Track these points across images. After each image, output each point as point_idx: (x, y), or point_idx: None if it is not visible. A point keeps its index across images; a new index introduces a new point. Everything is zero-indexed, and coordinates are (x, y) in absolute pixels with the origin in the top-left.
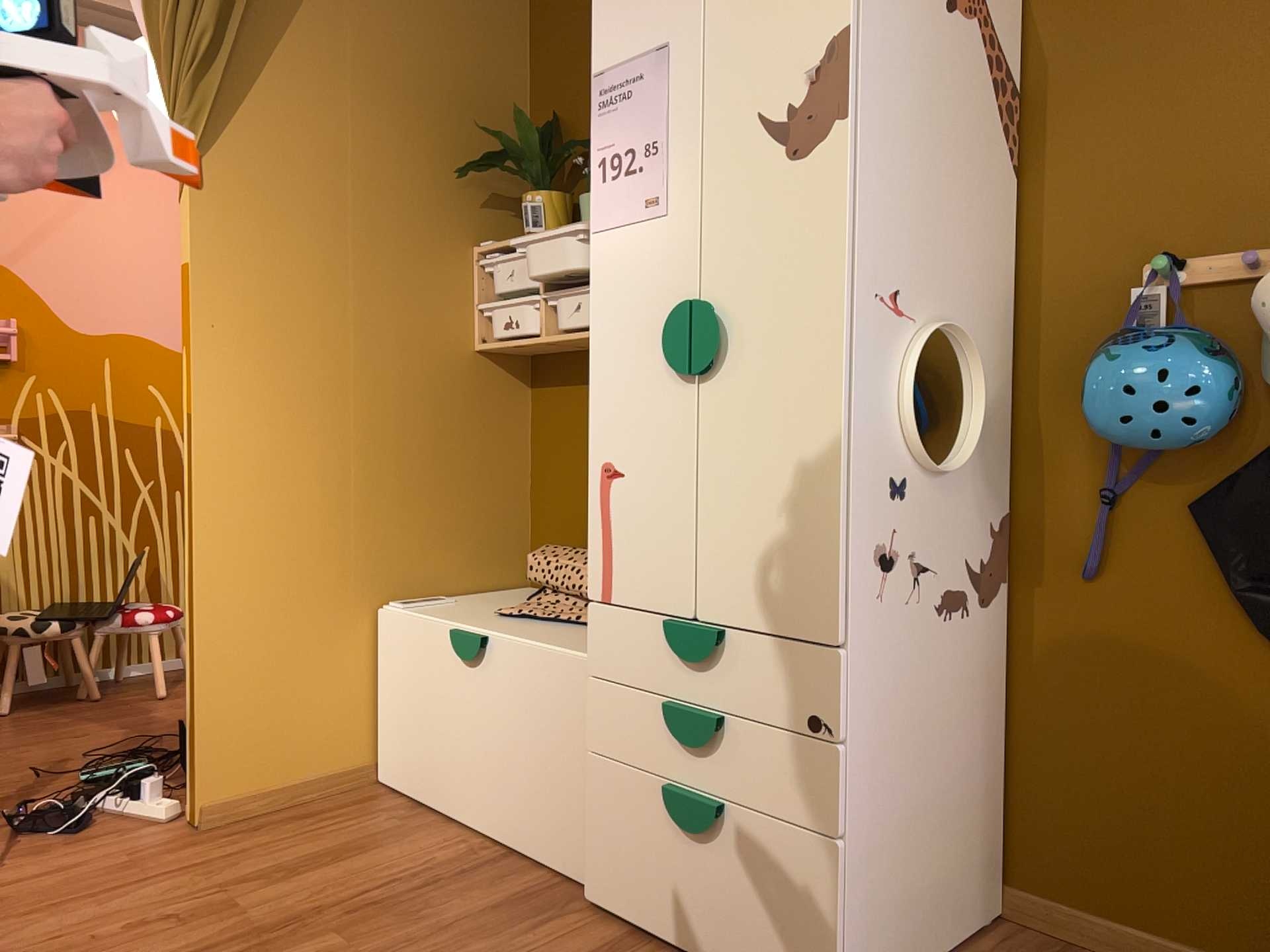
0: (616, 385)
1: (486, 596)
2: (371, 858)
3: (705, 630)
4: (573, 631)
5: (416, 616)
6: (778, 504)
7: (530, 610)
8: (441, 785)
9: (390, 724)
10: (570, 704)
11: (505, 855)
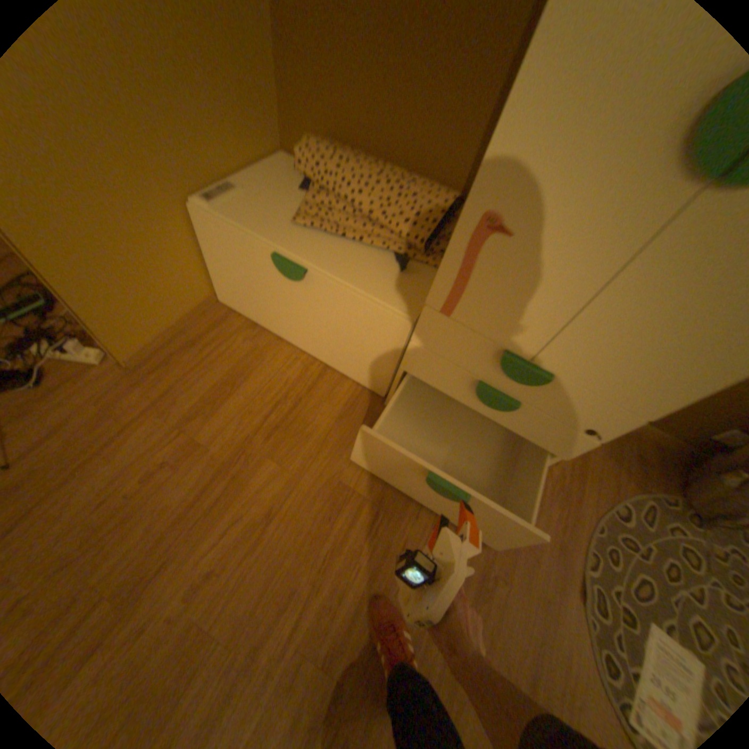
0: (558, 123)
1: (259, 170)
2: (254, 382)
3: (541, 374)
4: (364, 255)
5: (228, 221)
6: (687, 341)
7: (319, 219)
8: (272, 322)
9: (222, 279)
10: (383, 332)
11: (325, 367)
